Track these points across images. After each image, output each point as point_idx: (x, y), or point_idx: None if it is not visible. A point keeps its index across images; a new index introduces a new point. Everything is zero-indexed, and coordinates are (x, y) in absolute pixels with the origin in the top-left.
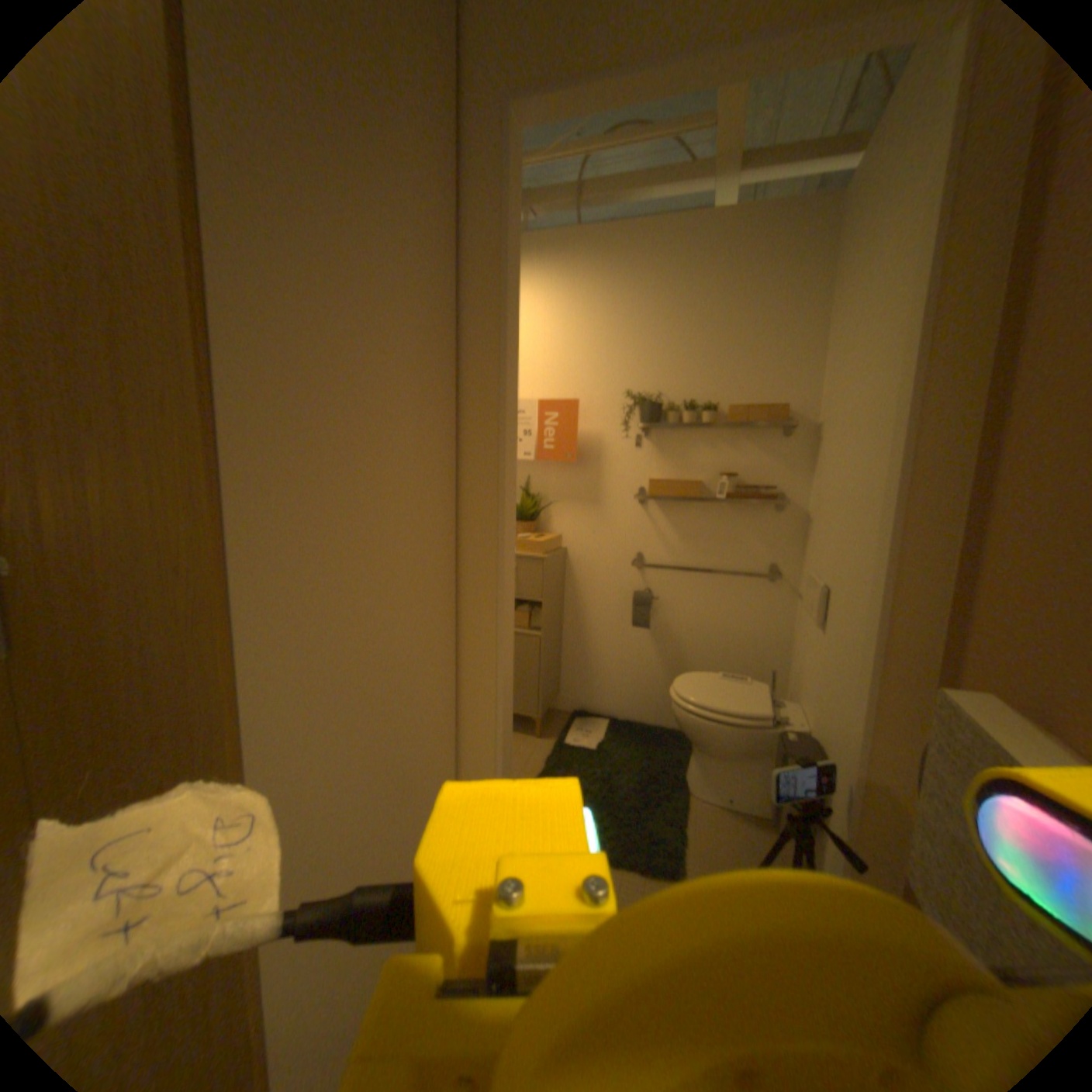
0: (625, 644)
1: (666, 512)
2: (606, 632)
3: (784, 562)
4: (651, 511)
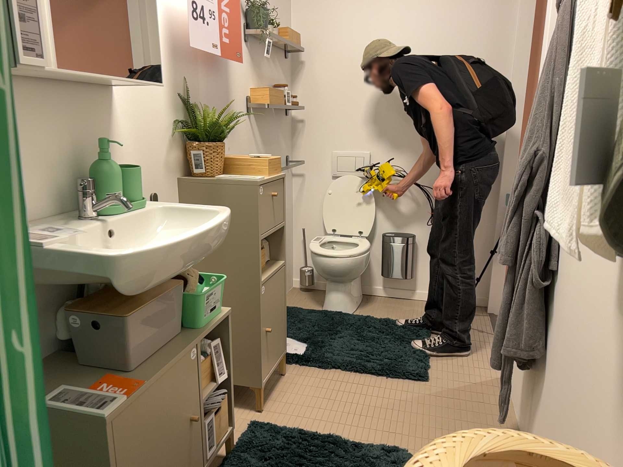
0: None
1: (257, 123)
2: None
3: (289, 155)
4: (252, 123)
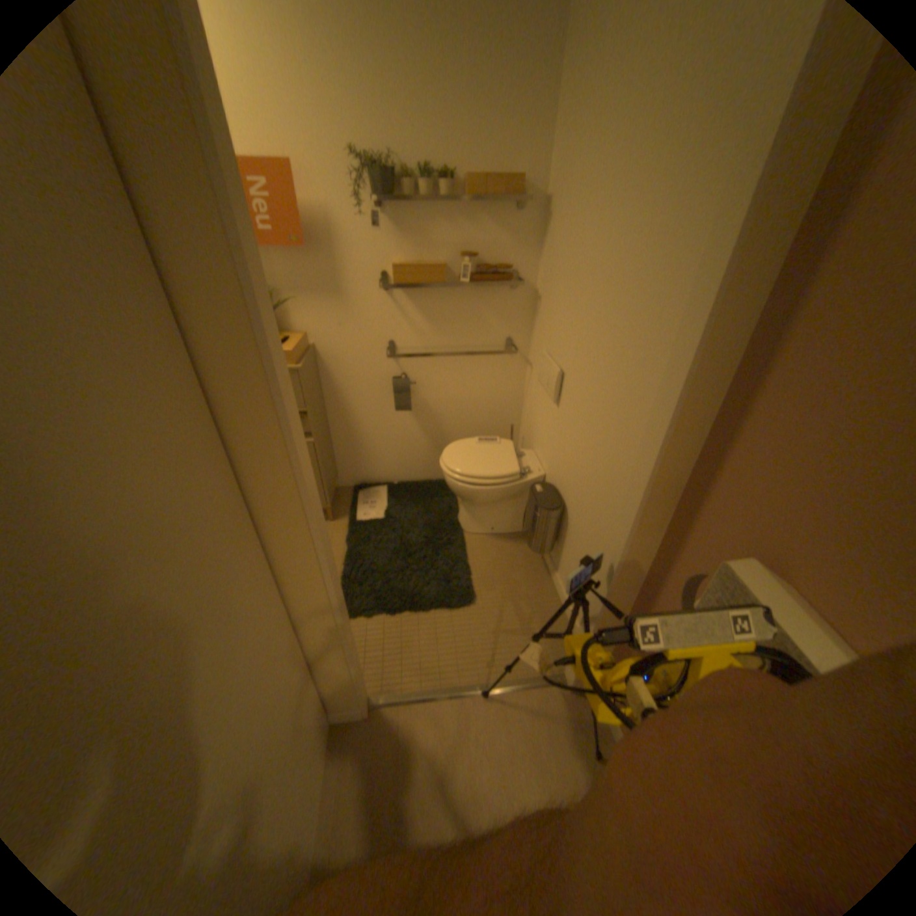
0: (392, 426)
1: (414, 301)
2: (372, 419)
3: (517, 339)
4: (398, 301)
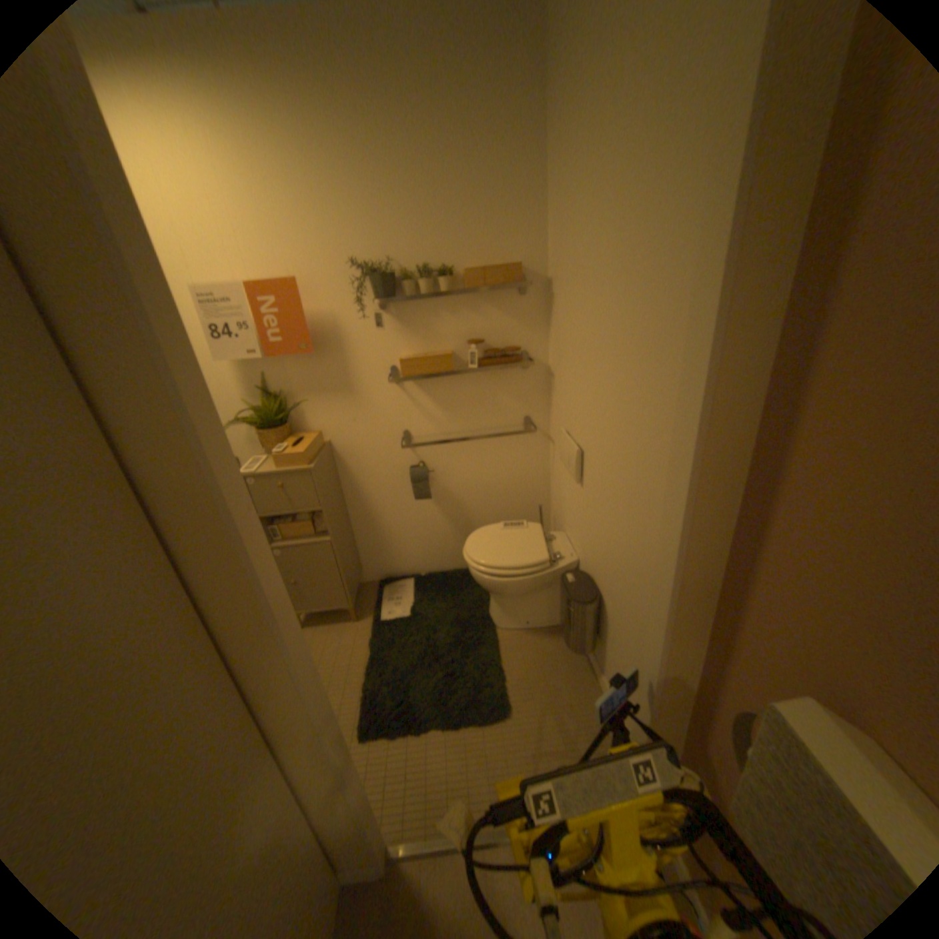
0: (412, 515)
1: (423, 389)
2: (391, 509)
3: (533, 415)
4: (408, 391)
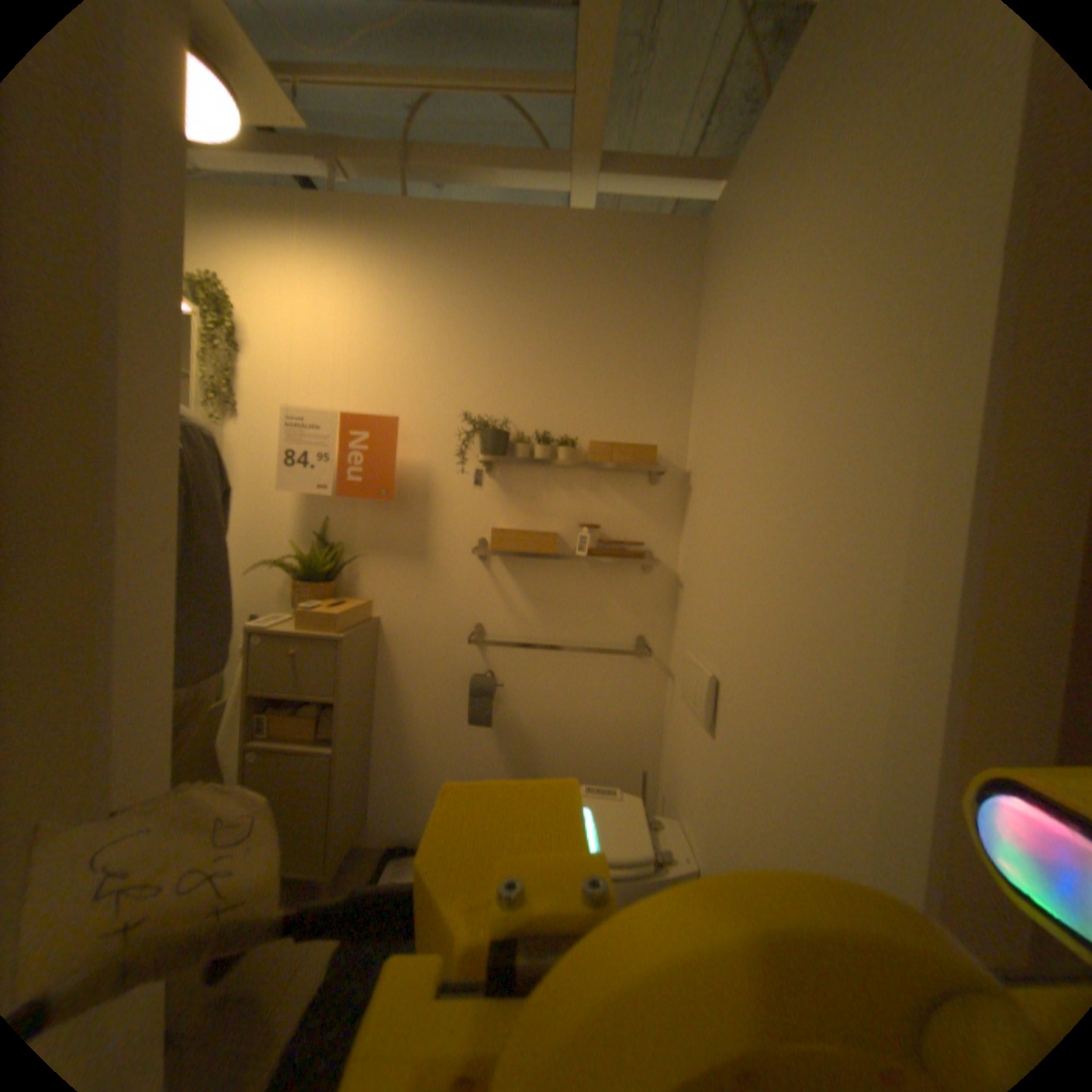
0: (461, 746)
1: (514, 571)
2: (434, 731)
3: (651, 633)
4: (494, 570)
